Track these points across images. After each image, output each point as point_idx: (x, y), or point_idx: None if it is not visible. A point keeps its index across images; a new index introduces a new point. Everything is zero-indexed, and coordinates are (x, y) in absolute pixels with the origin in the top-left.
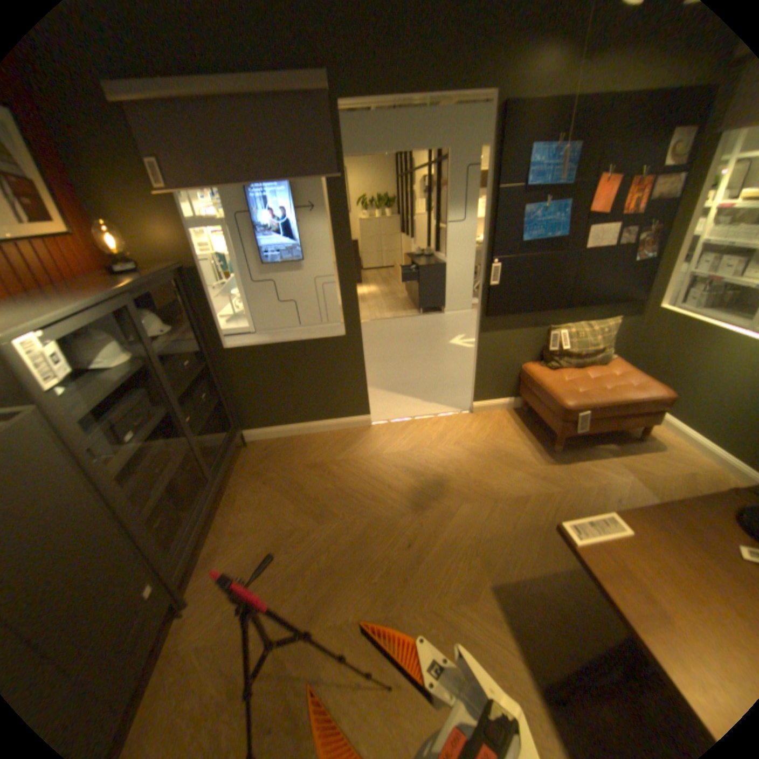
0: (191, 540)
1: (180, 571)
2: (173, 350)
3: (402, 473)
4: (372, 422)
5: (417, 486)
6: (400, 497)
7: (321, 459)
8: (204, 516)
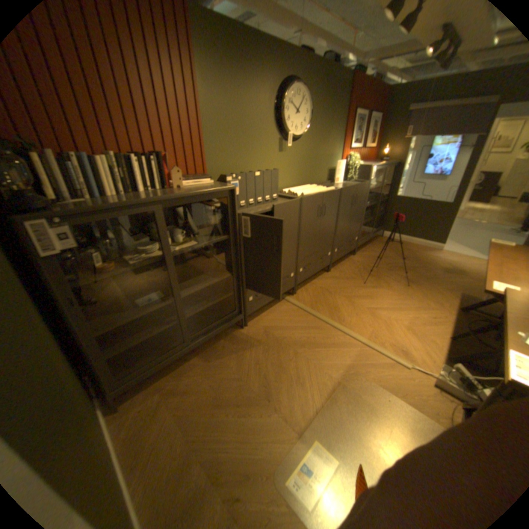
0: (363, 241)
1: (359, 245)
2: (382, 189)
3: (447, 265)
4: (444, 250)
5: (451, 269)
6: (441, 268)
7: (412, 249)
8: (367, 240)
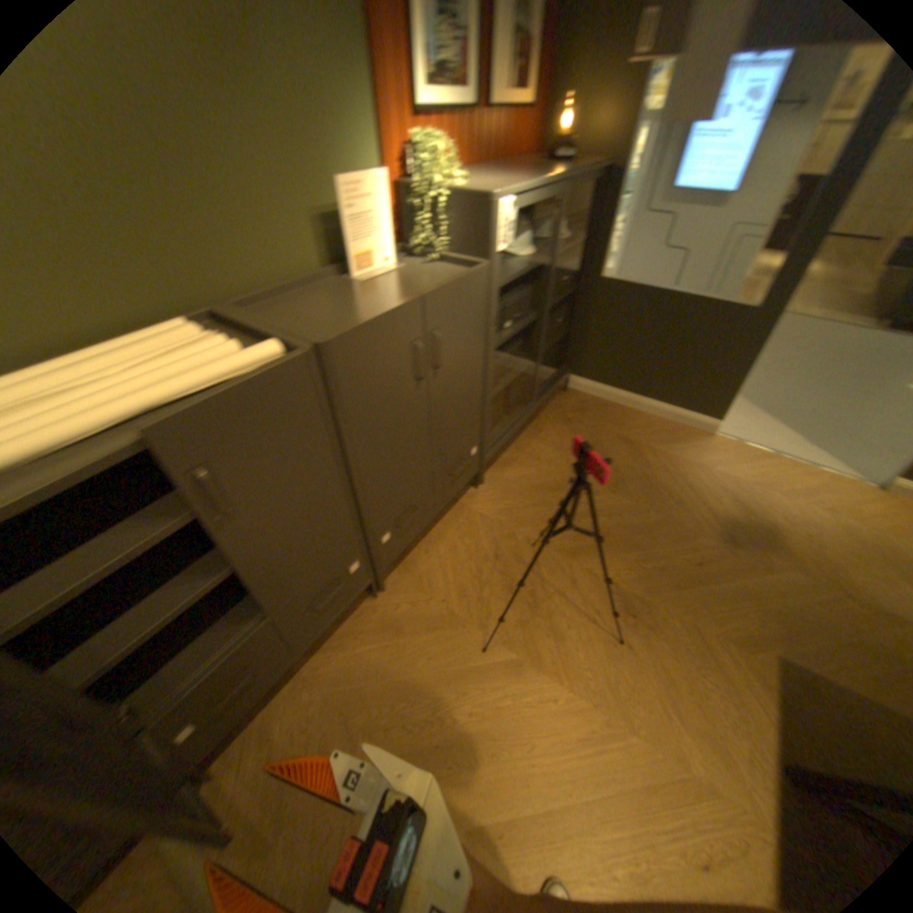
0: (505, 439)
1: (492, 456)
2: (561, 260)
3: (730, 501)
4: (719, 433)
5: (742, 522)
6: (714, 520)
7: (638, 440)
8: (519, 427)
